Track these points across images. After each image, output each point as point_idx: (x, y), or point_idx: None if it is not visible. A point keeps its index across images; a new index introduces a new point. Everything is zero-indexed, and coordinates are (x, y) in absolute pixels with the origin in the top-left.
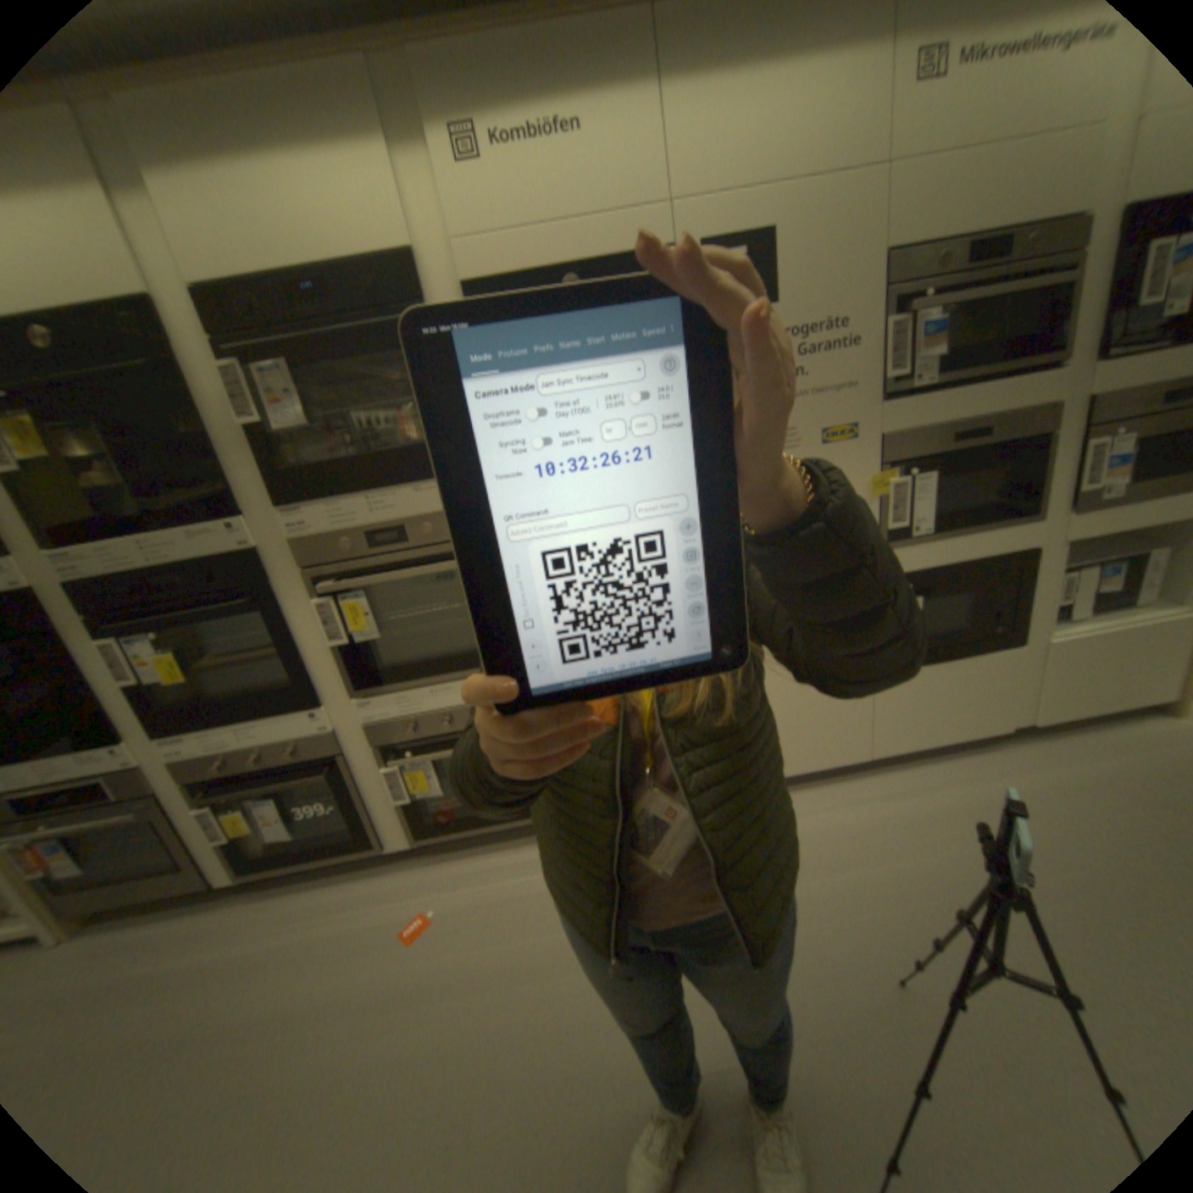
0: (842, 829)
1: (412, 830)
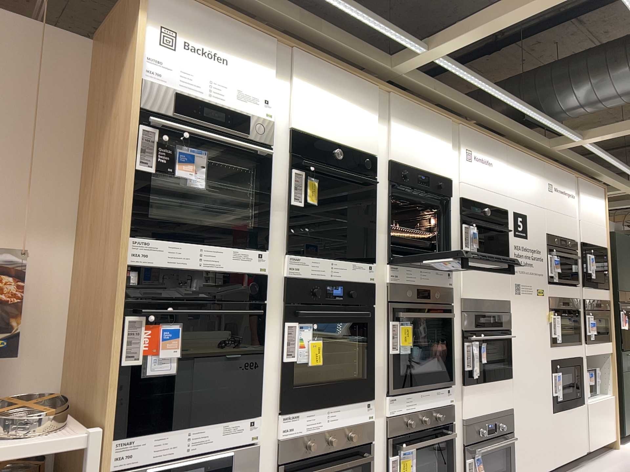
0: None
1: None
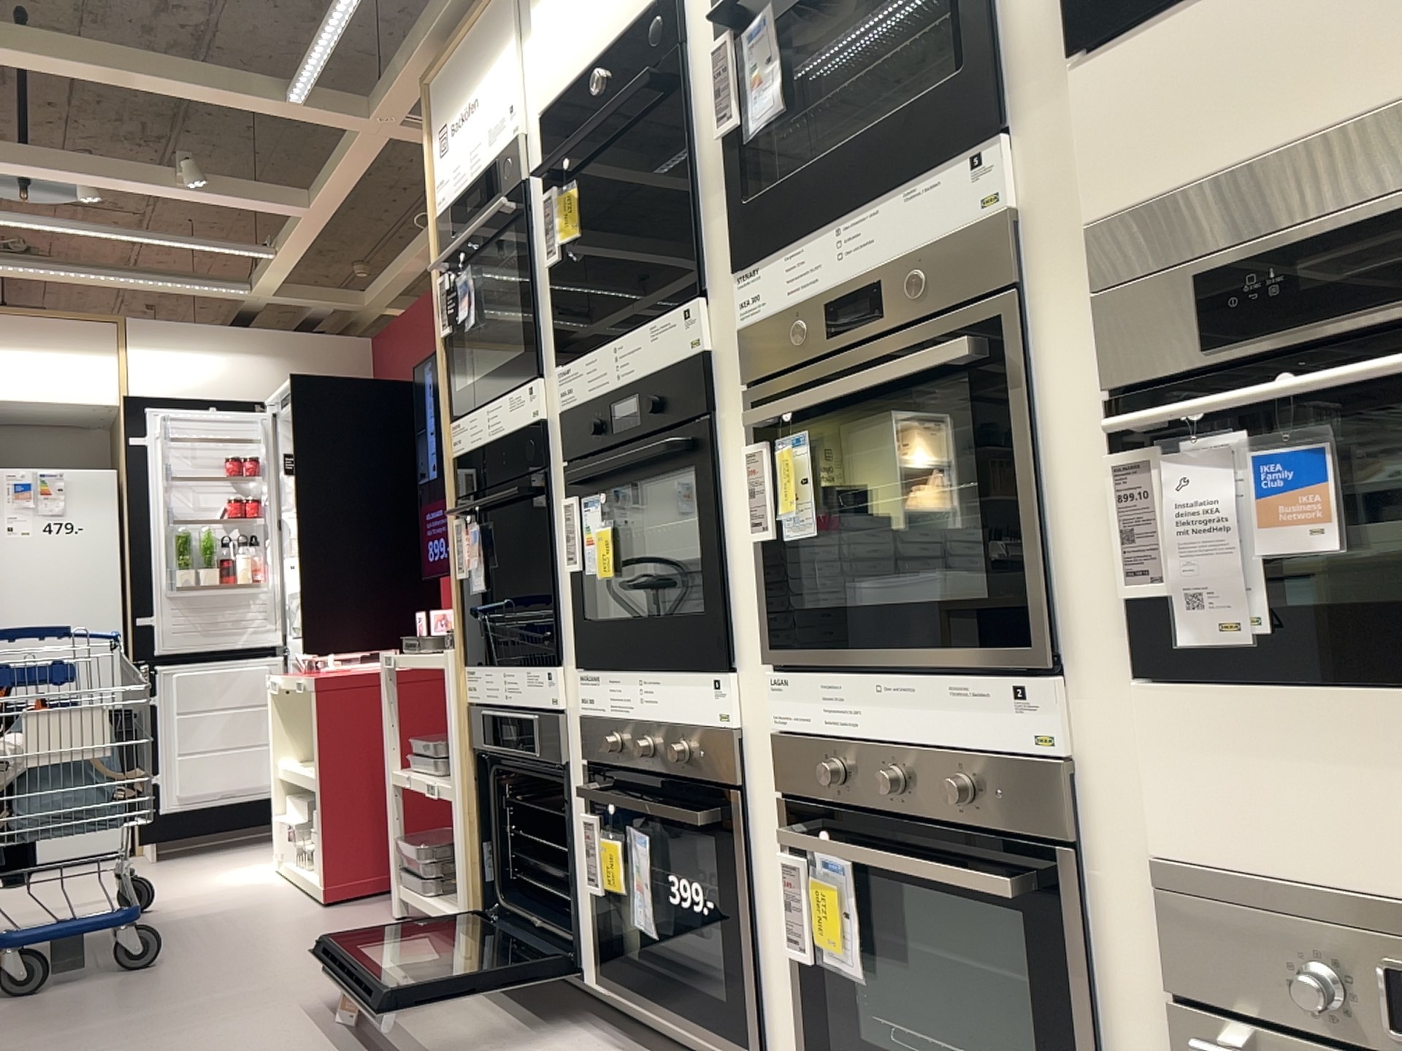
0: None
1: (815, 1042)
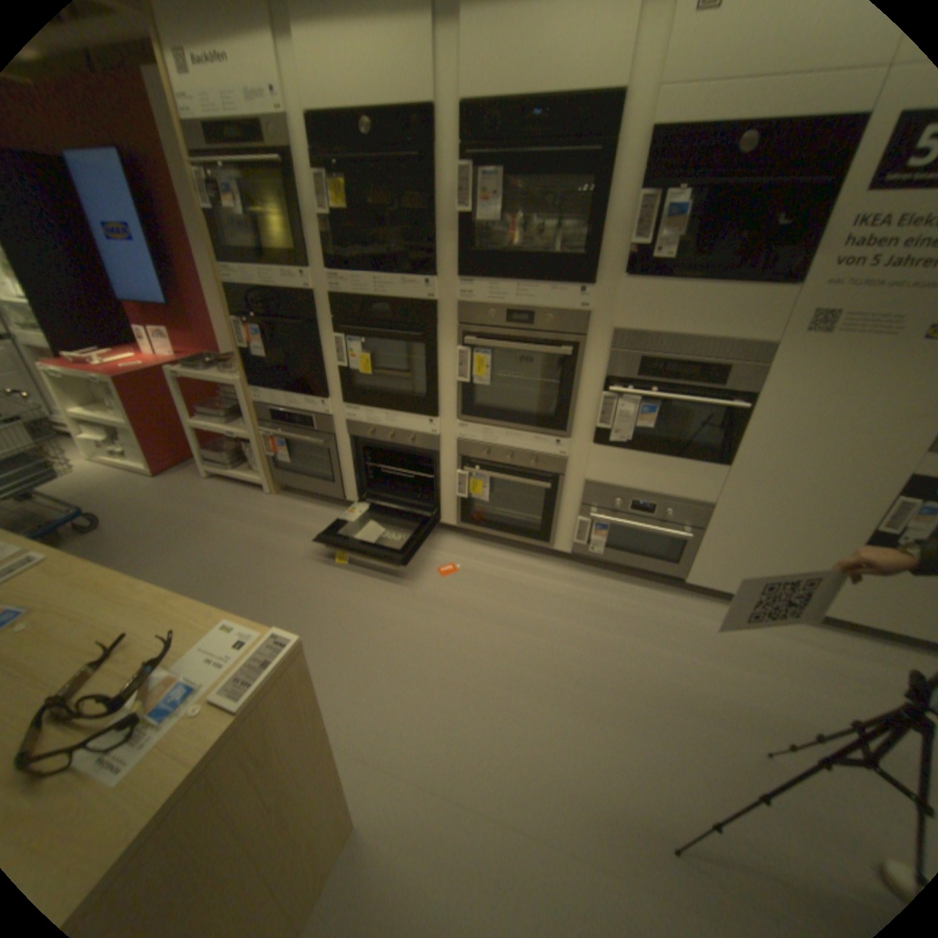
0: (769, 648)
1: (462, 515)
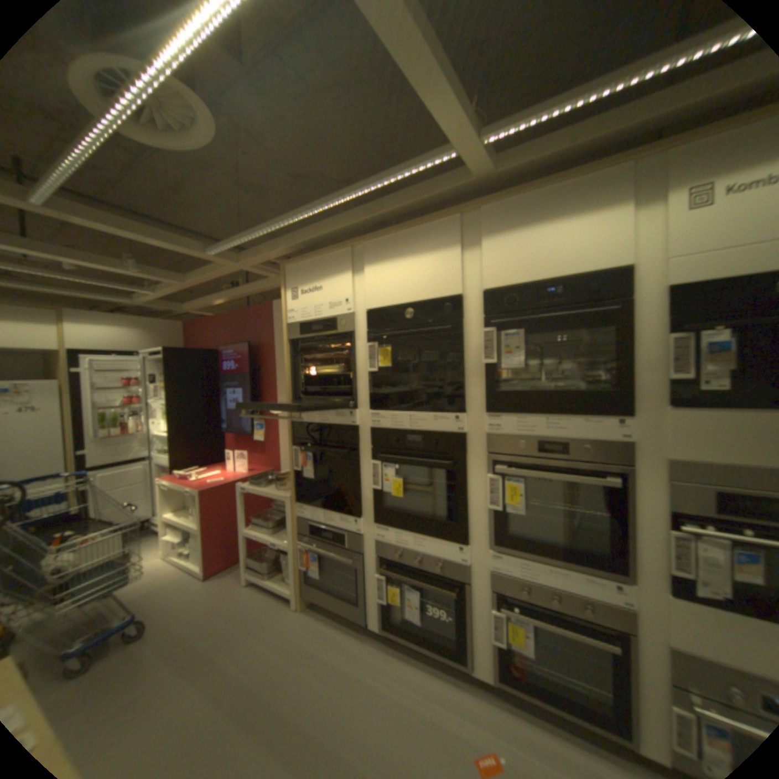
0: None
1: (501, 671)
